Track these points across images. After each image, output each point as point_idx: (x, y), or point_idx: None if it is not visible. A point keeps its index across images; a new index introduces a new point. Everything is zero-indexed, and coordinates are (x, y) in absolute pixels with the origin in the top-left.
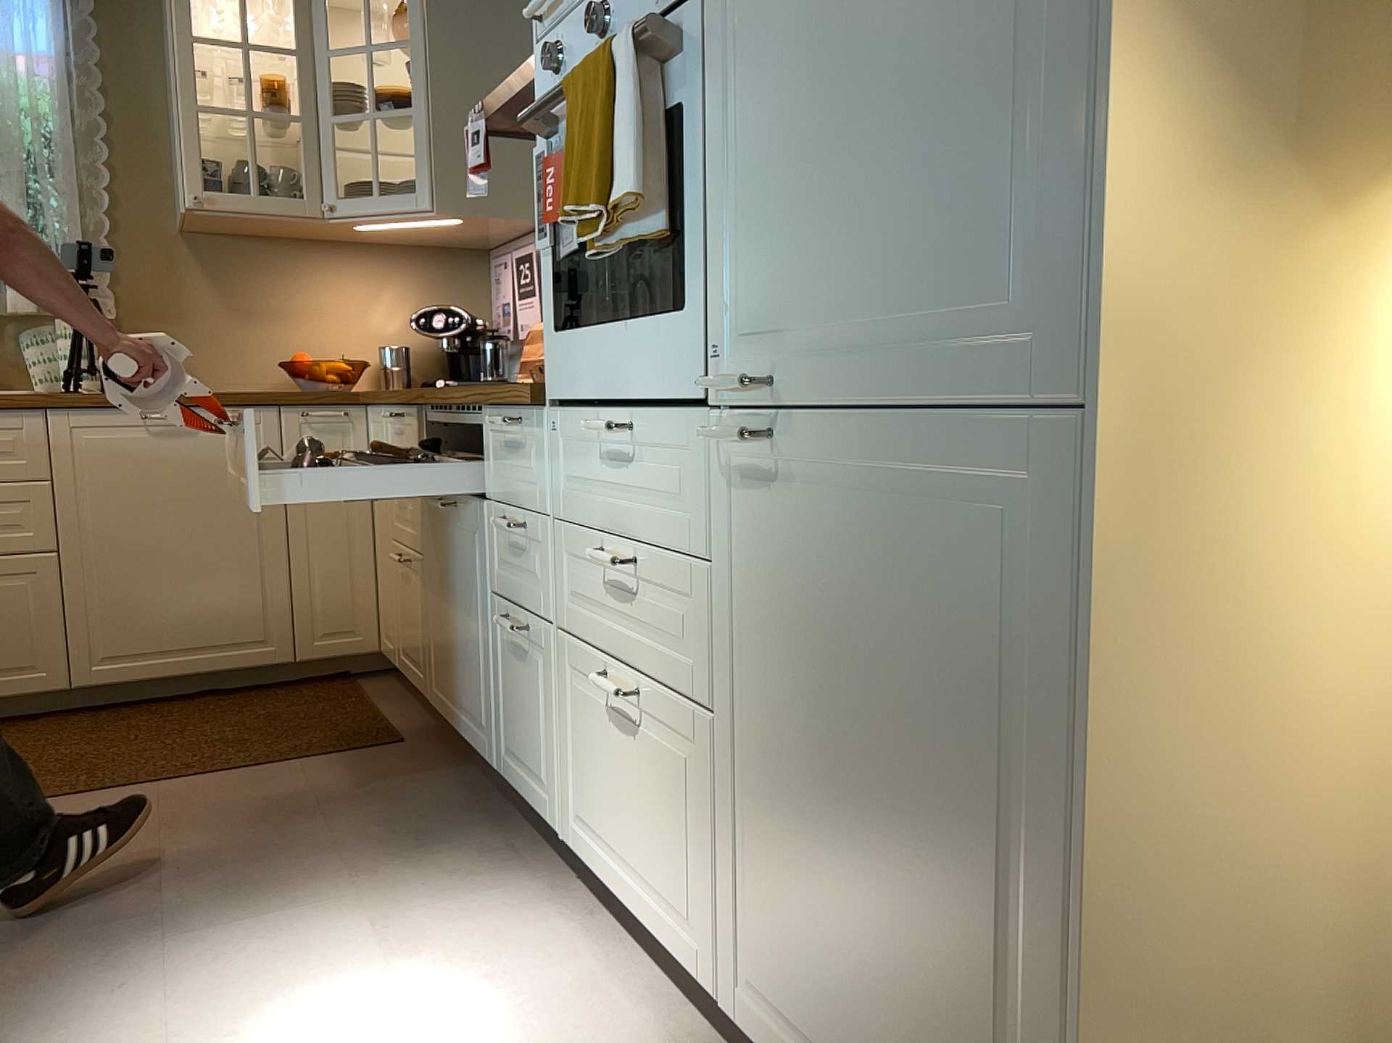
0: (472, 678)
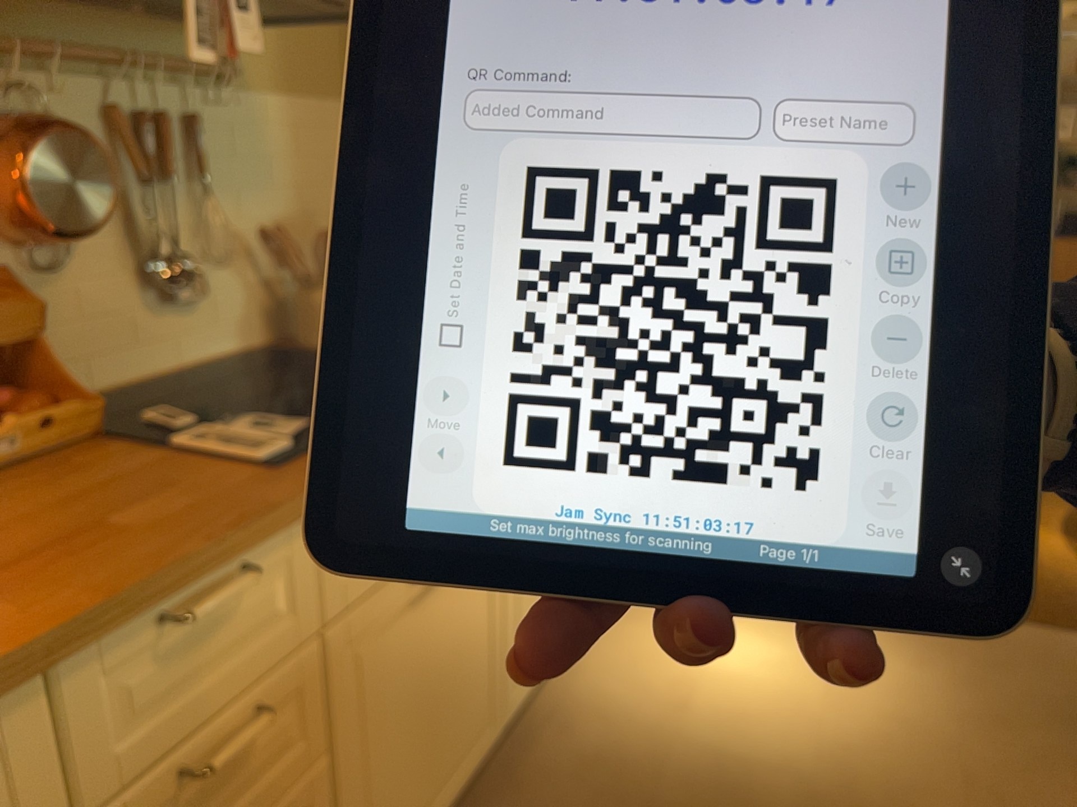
0: (469, 707)
